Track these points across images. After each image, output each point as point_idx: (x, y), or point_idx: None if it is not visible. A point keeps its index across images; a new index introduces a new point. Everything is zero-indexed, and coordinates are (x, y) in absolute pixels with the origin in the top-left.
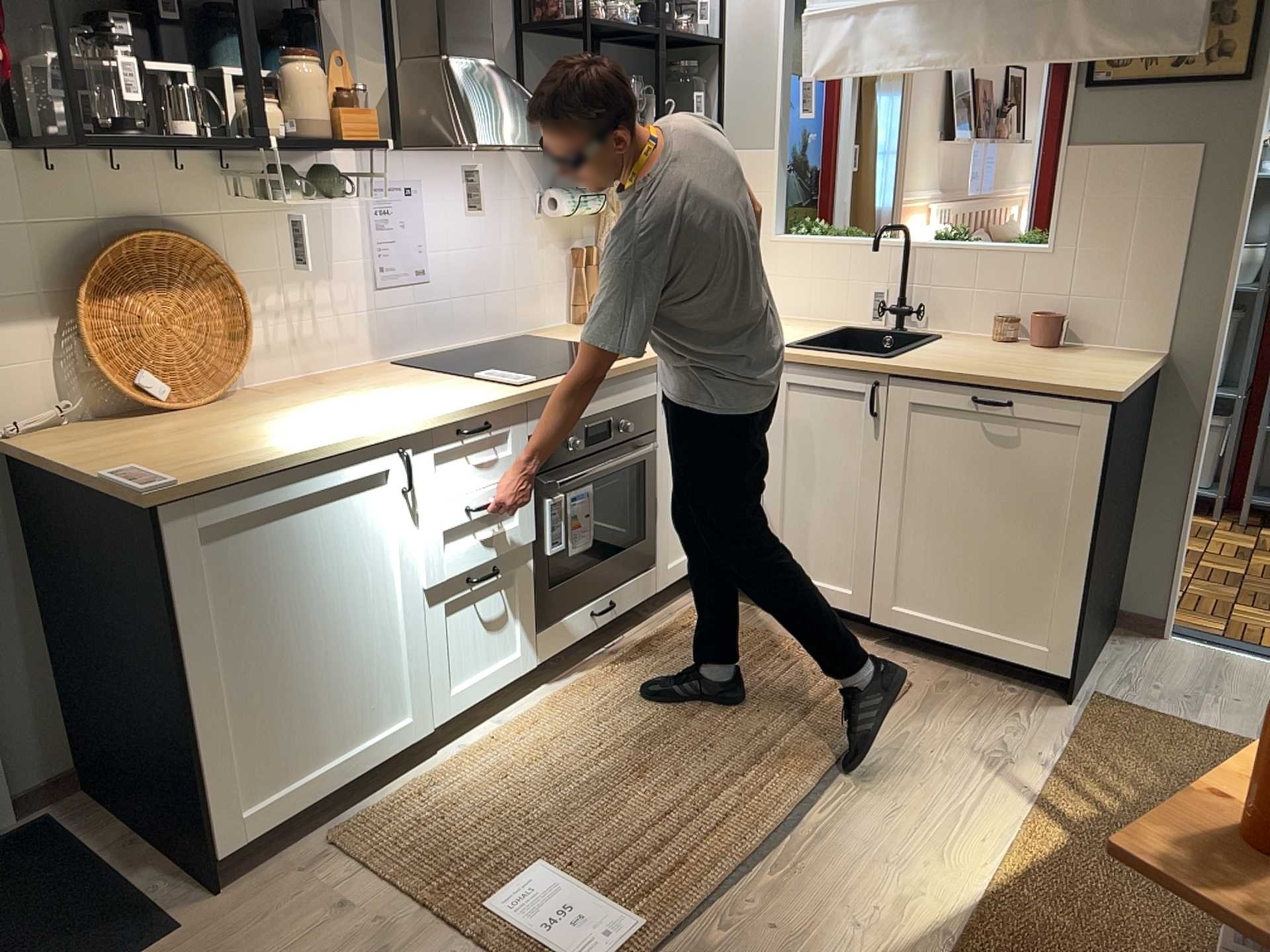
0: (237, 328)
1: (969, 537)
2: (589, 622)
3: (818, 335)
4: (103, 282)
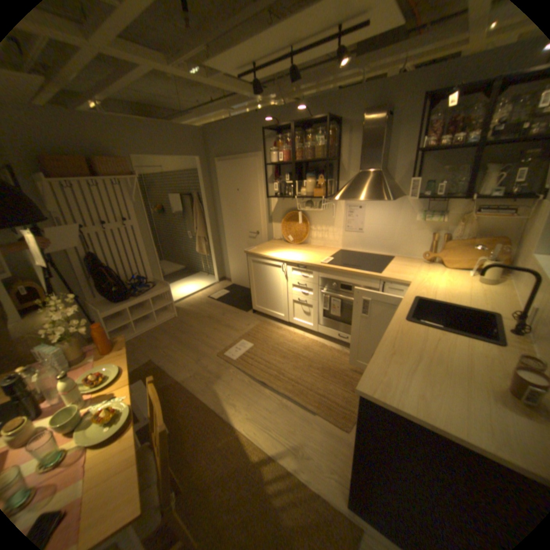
0: (307, 231)
1: None
2: (337, 335)
3: (457, 305)
4: (287, 218)
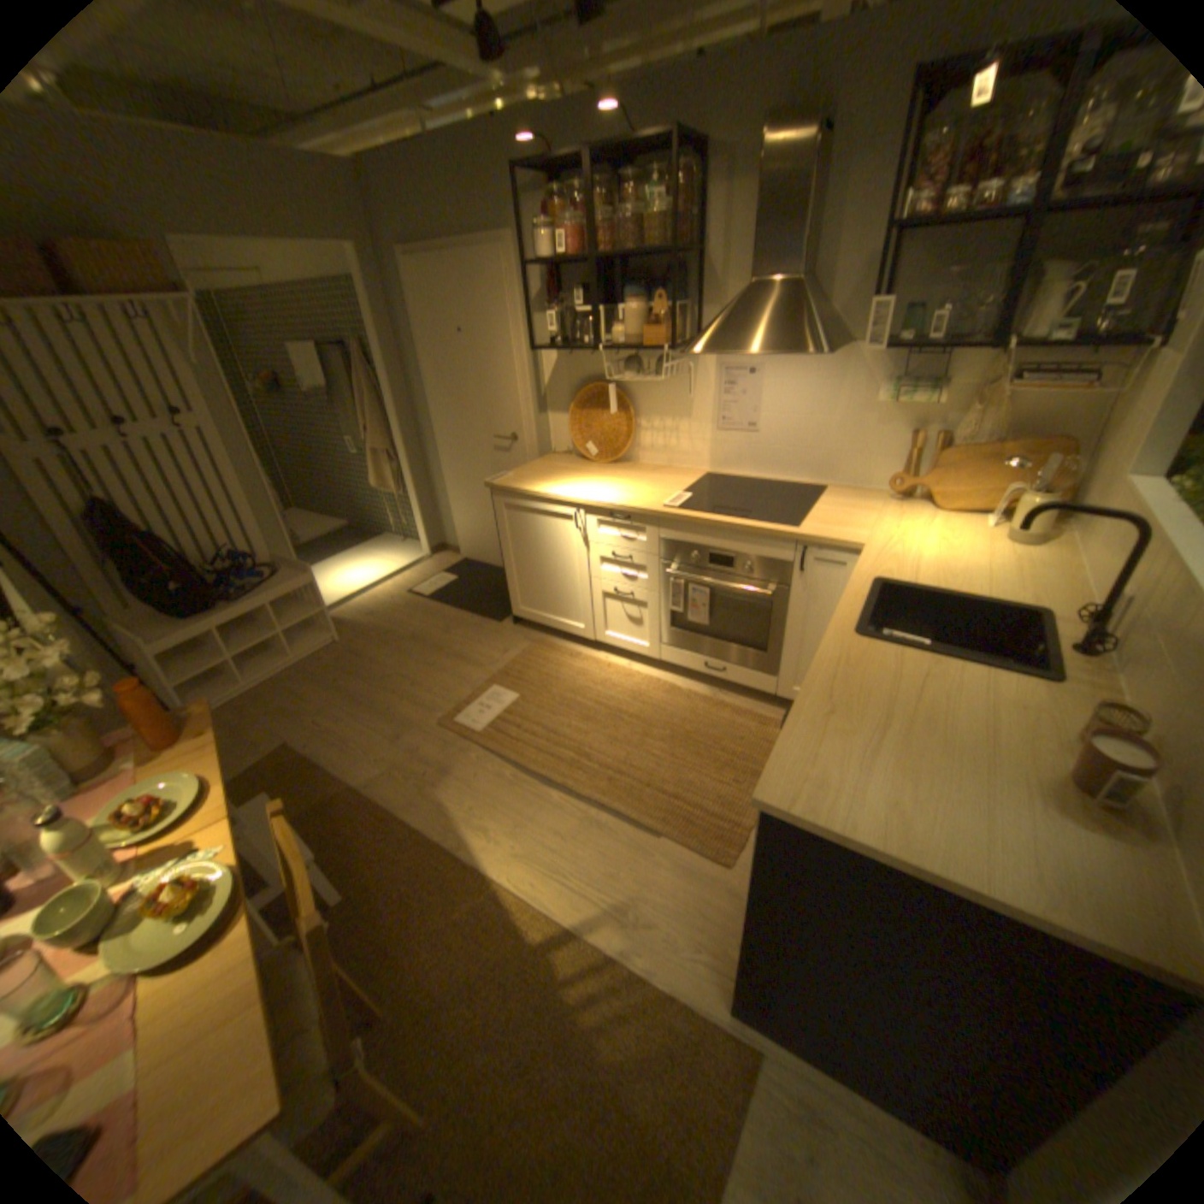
0: (630, 433)
1: None
2: (701, 665)
3: (963, 594)
4: (584, 402)
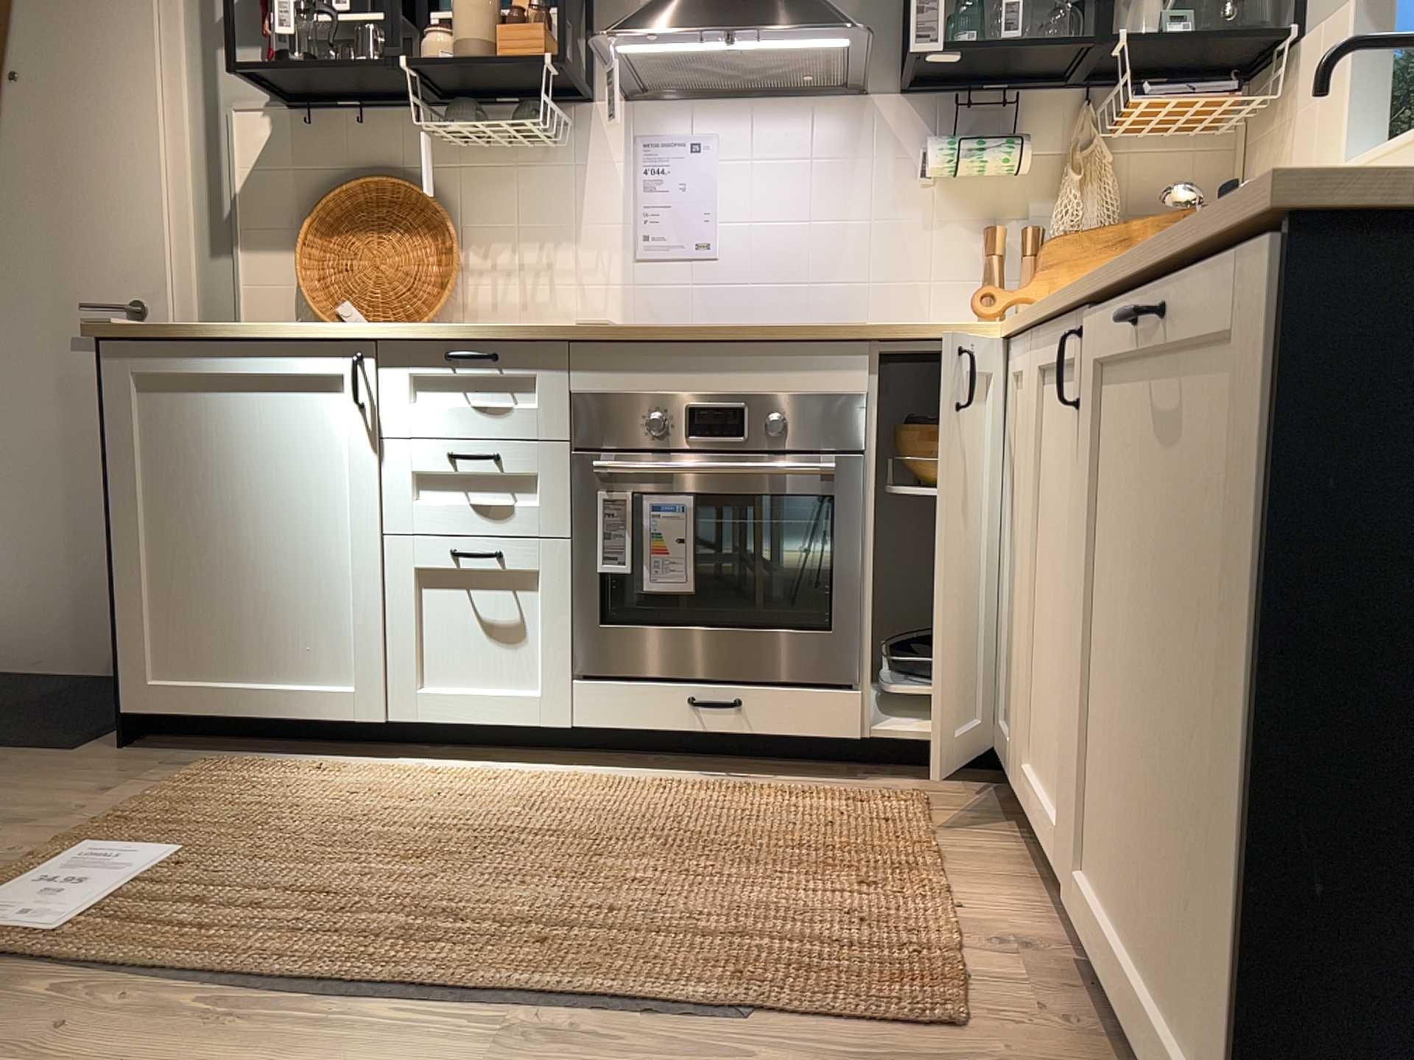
0: (446, 276)
1: (1154, 711)
2: (685, 713)
3: None
4: (334, 220)
